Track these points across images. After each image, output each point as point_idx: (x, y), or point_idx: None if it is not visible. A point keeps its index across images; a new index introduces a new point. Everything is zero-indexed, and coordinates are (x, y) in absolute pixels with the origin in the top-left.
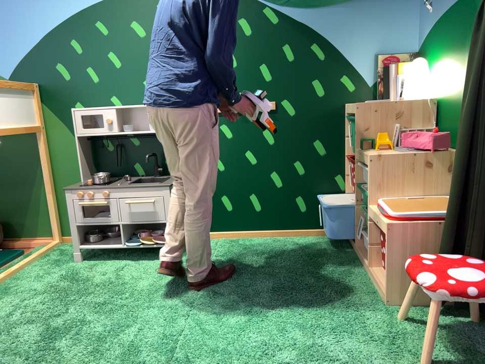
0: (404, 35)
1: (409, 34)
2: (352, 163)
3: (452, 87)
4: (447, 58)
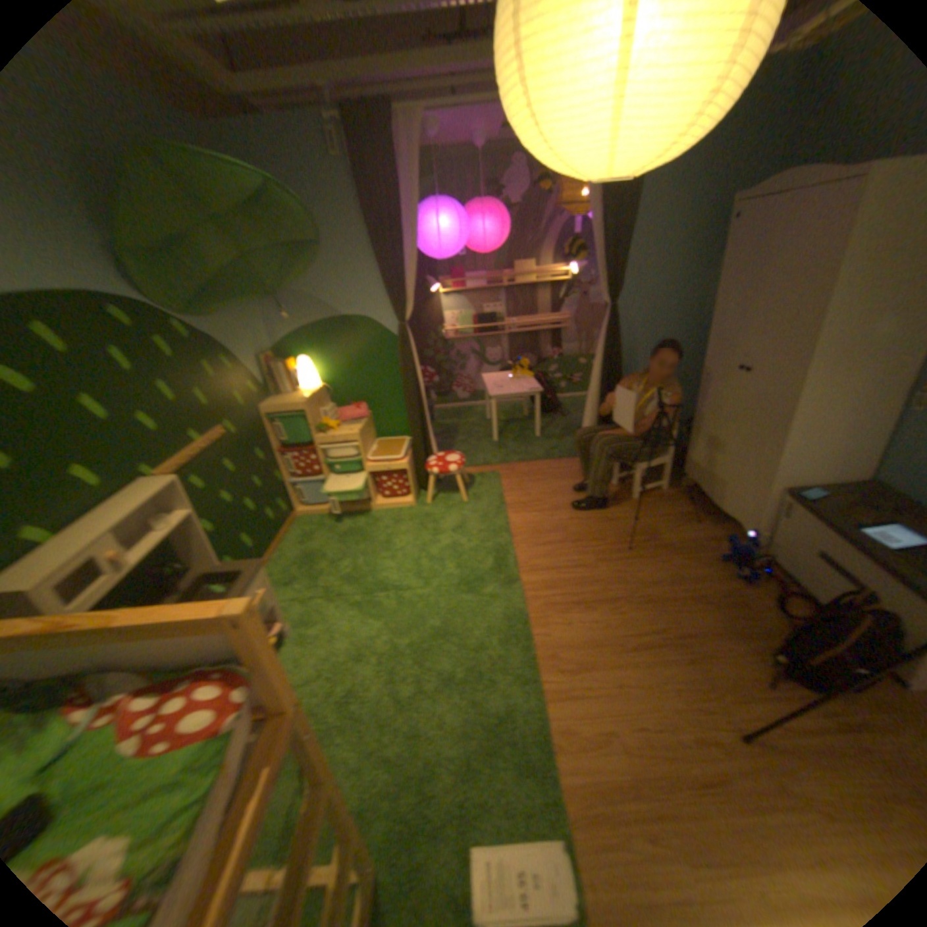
0: (259, 335)
1: (262, 334)
2: (309, 450)
3: (340, 375)
4: (326, 356)
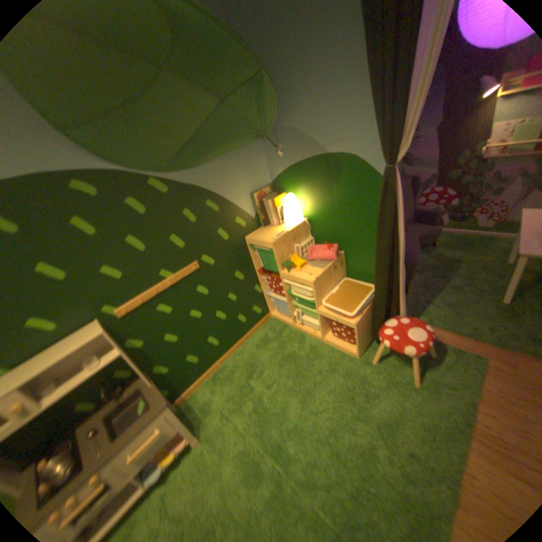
0: (261, 173)
1: (264, 171)
2: (277, 280)
3: (322, 213)
4: (312, 193)
